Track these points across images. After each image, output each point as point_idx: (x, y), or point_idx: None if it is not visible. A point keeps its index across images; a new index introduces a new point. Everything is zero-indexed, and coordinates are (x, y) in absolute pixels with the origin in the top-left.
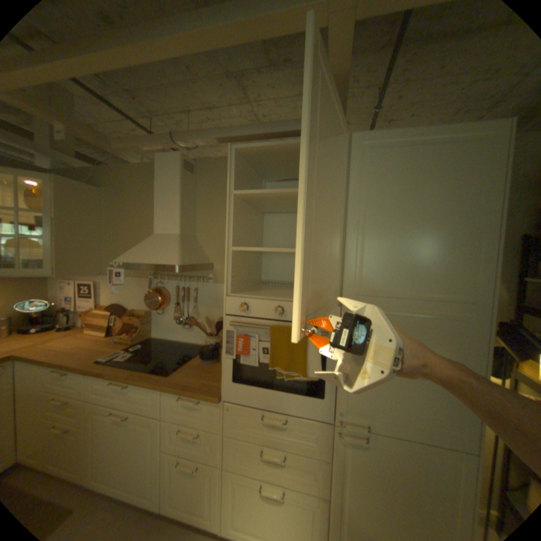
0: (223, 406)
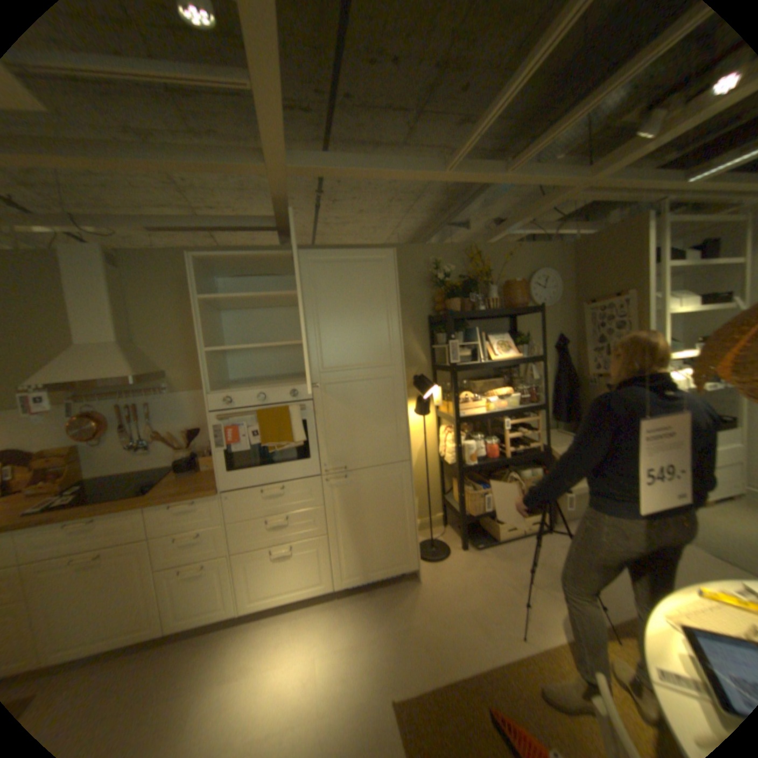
0: (220, 497)
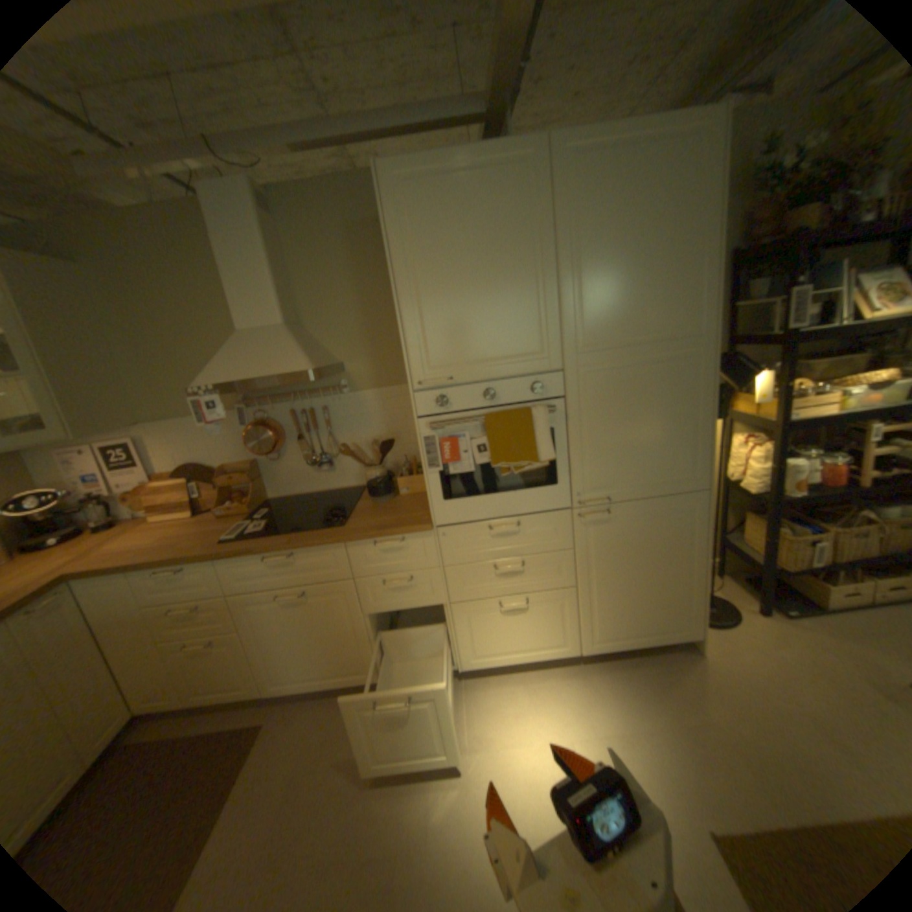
0: (438, 532)
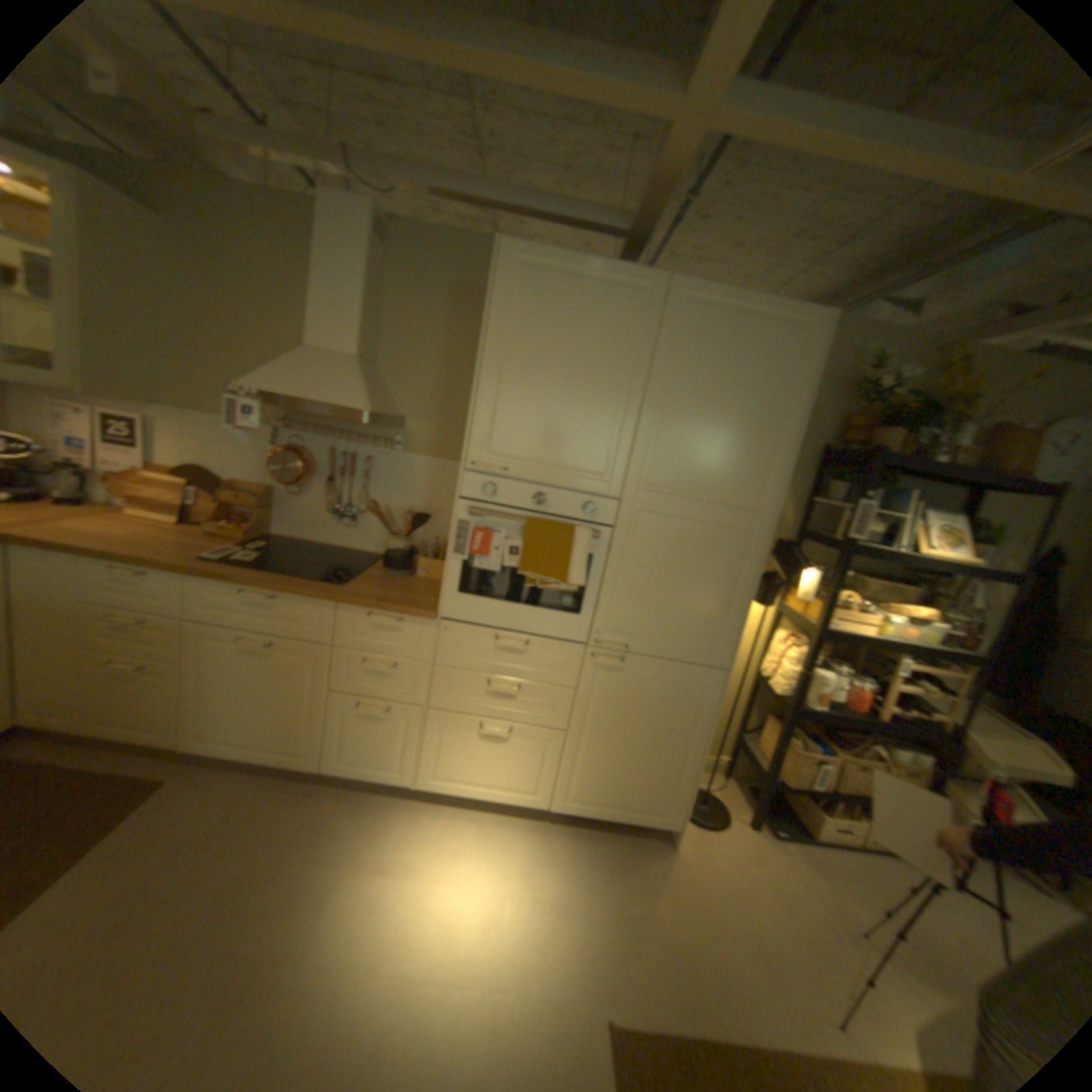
0: (439, 625)
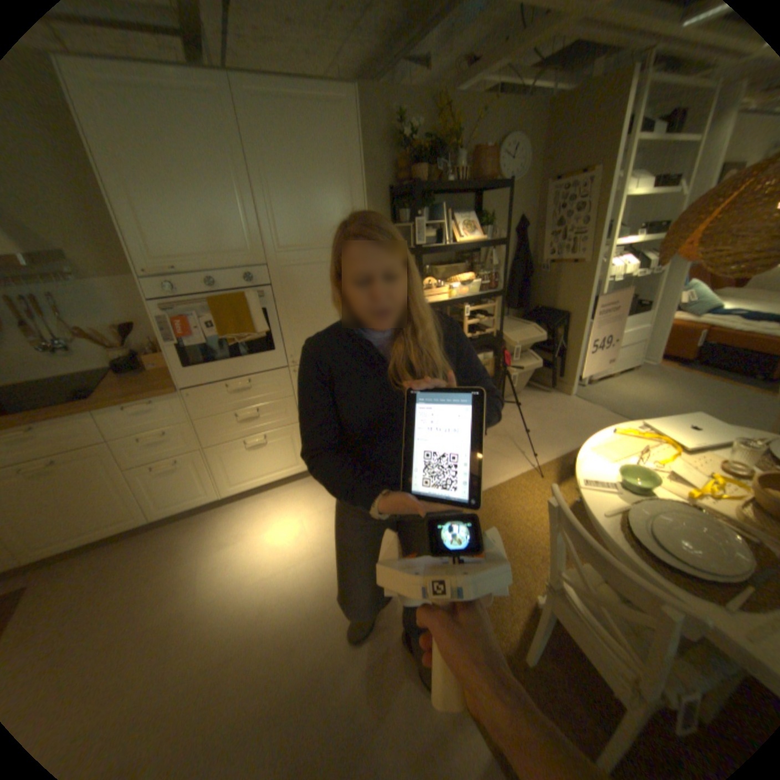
0: (181, 394)
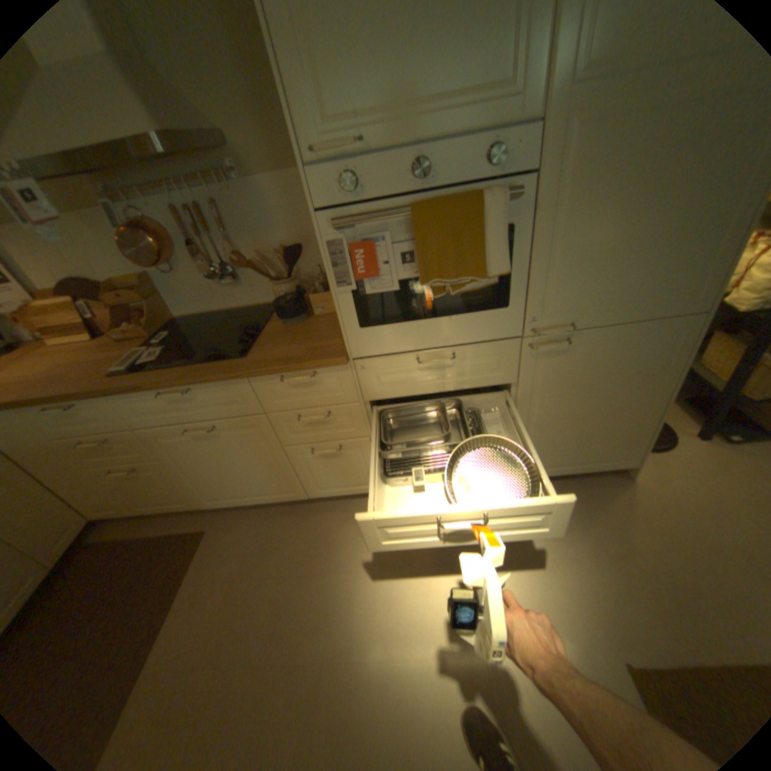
0: (356, 365)
